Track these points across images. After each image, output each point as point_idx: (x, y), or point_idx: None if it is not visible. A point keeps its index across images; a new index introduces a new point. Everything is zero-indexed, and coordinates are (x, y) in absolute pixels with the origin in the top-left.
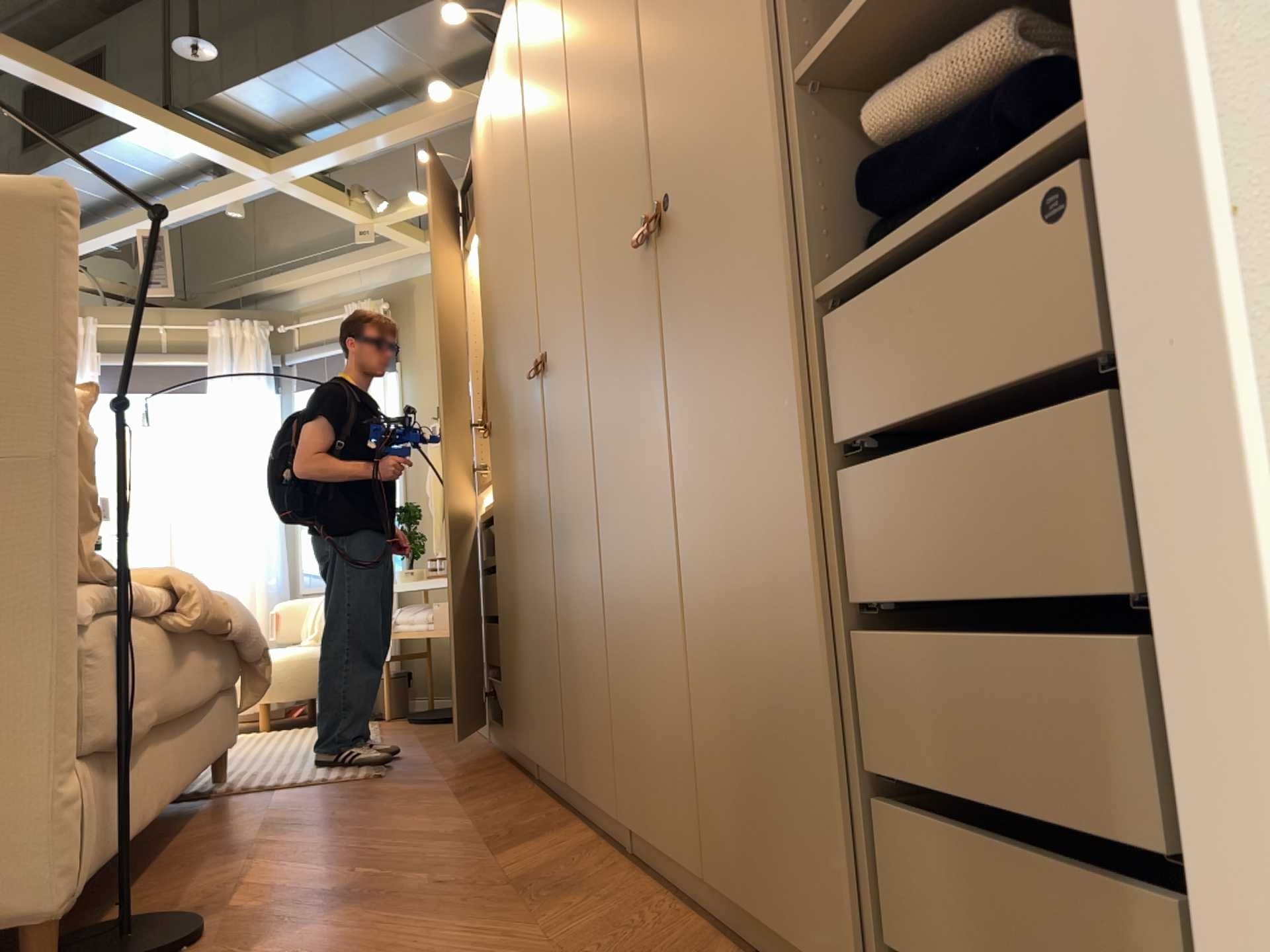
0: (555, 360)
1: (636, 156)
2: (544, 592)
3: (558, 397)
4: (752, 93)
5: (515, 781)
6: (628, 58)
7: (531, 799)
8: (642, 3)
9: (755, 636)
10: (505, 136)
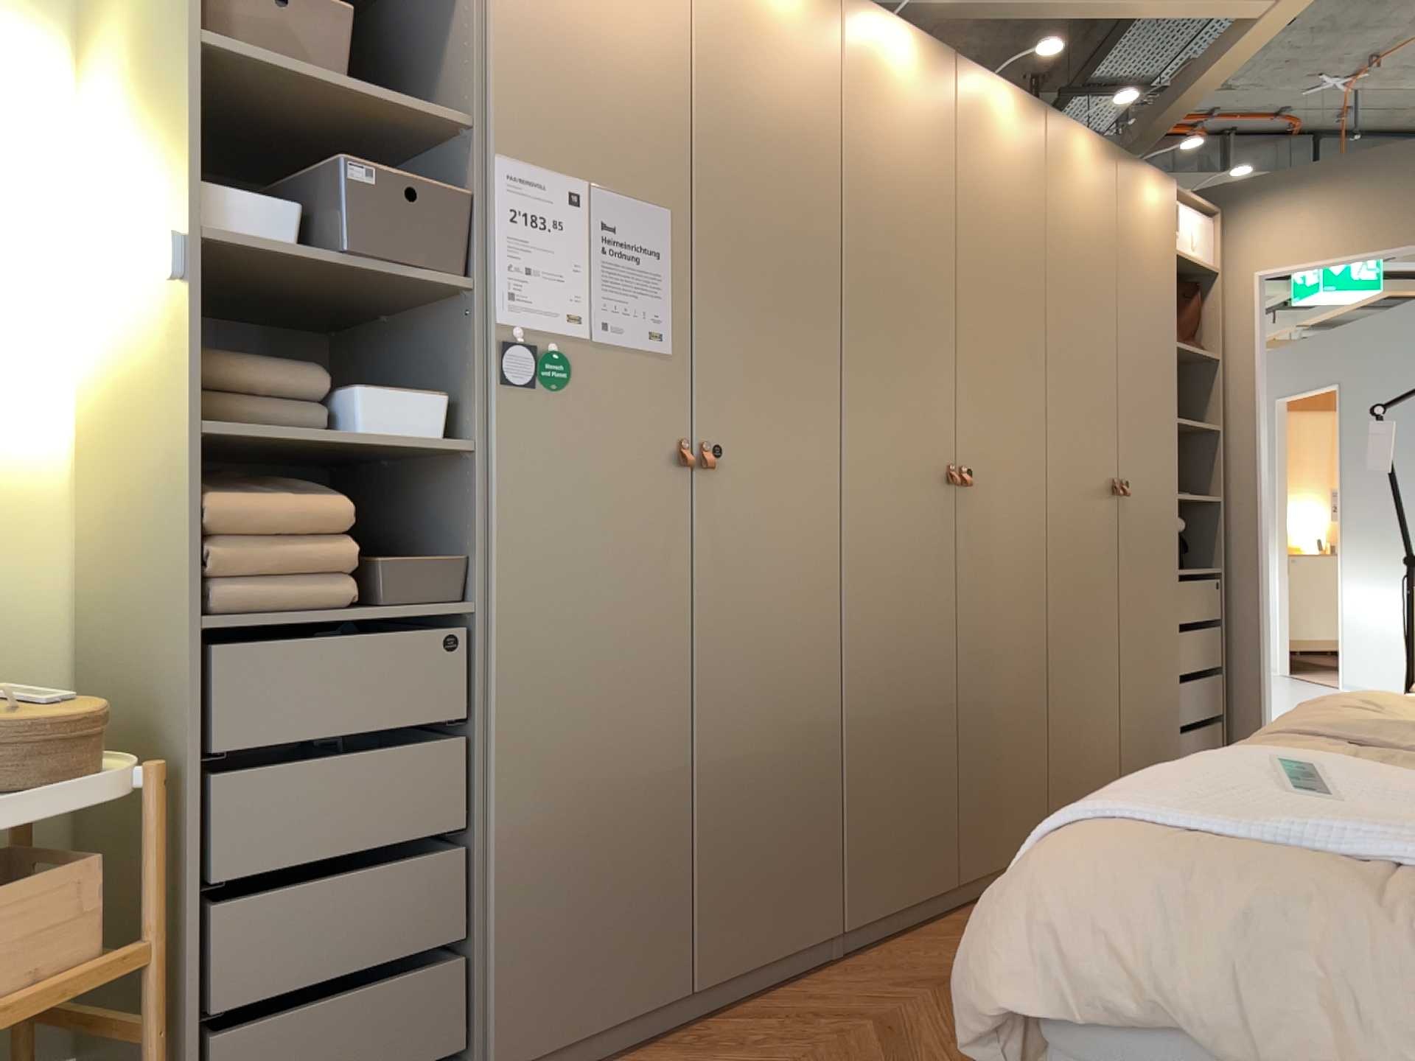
0: (981, 483)
1: (1103, 431)
2: (921, 707)
3: (982, 518)
4: (1166, 481)
5: (839, 977)
6: (1102, 371)
7: (917, 944)
8: (1115, 359)
9: (1149, 691)
10: (886, 142)
